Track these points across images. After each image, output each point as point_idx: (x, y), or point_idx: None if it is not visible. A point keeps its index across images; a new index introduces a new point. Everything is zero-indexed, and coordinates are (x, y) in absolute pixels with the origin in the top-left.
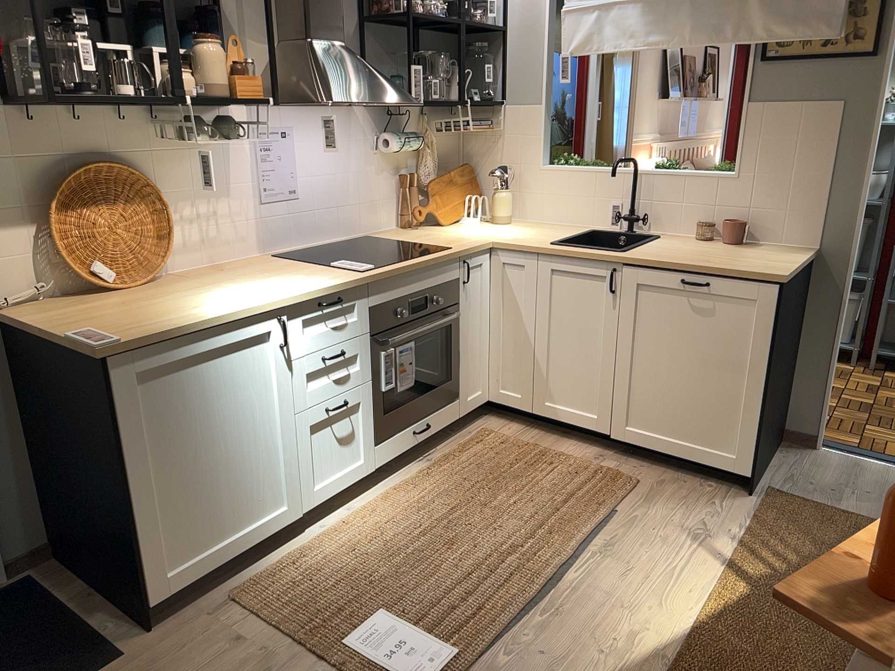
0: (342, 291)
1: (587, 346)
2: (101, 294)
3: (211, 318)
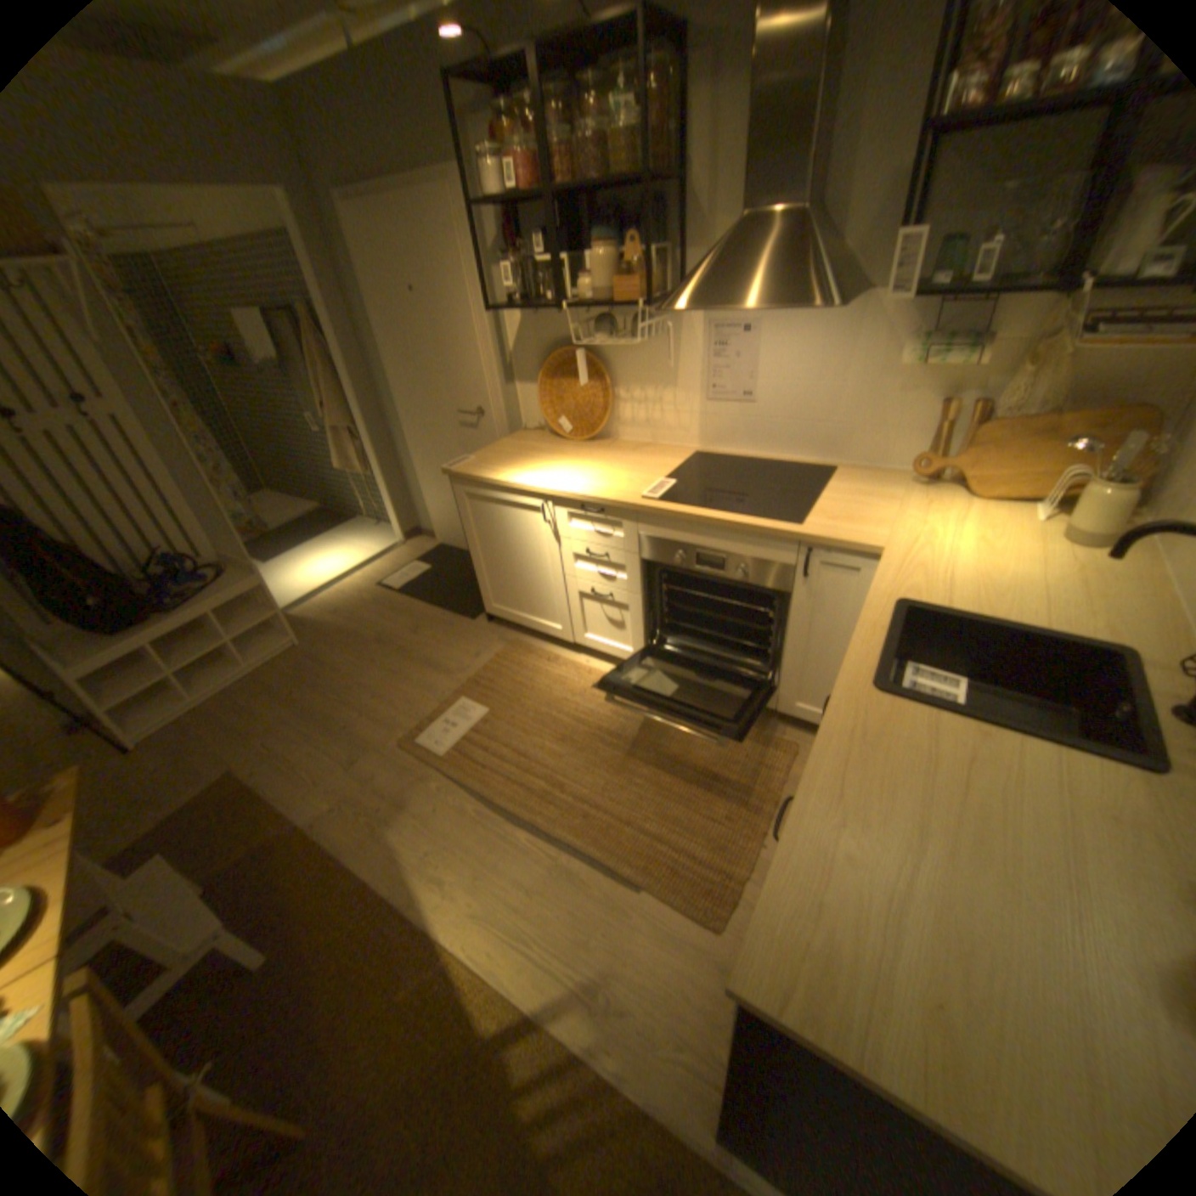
0: (603, 505)
1: None
2: (554, 439)
3: (497, 480)
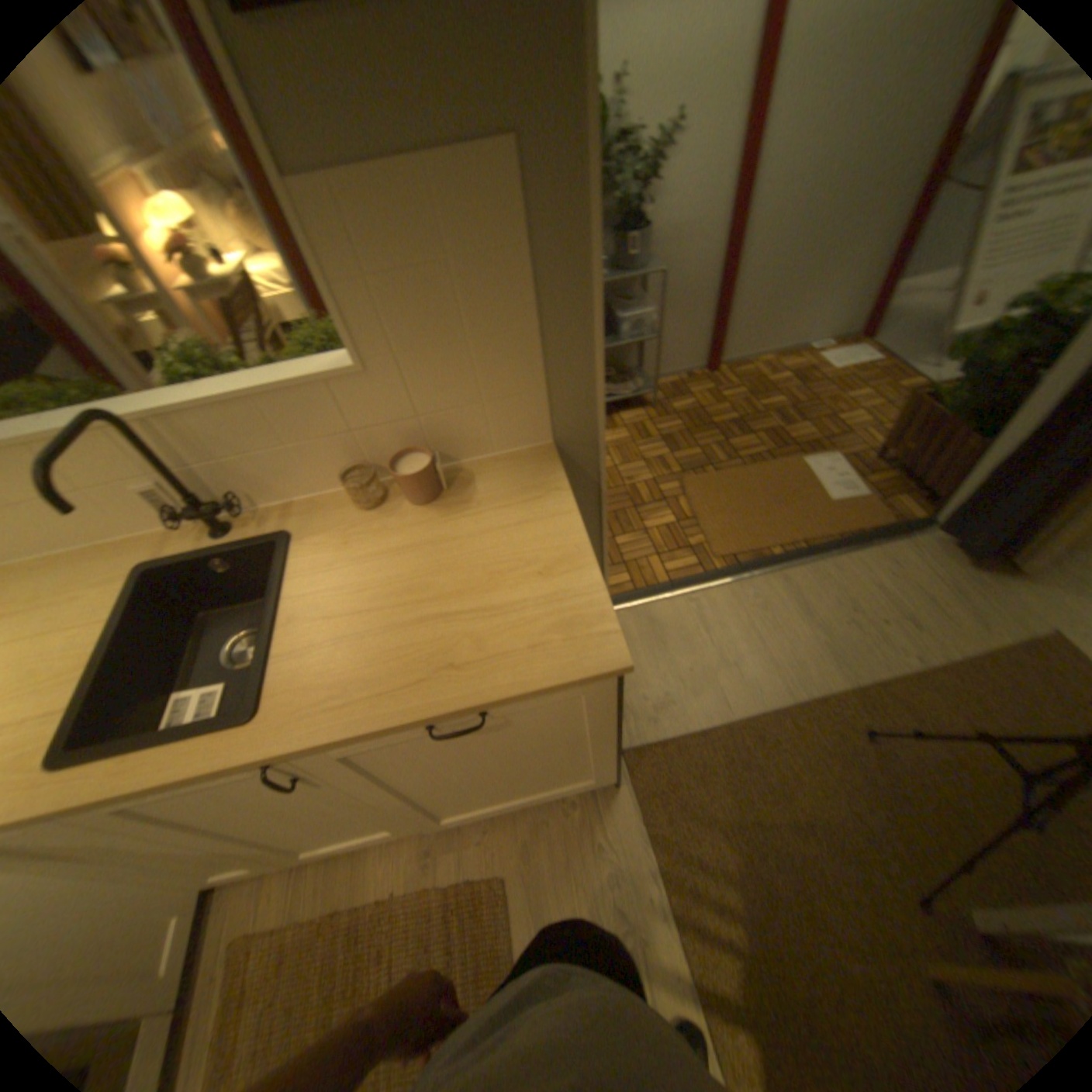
0: None
1: (302, 819)
2: None
3: None
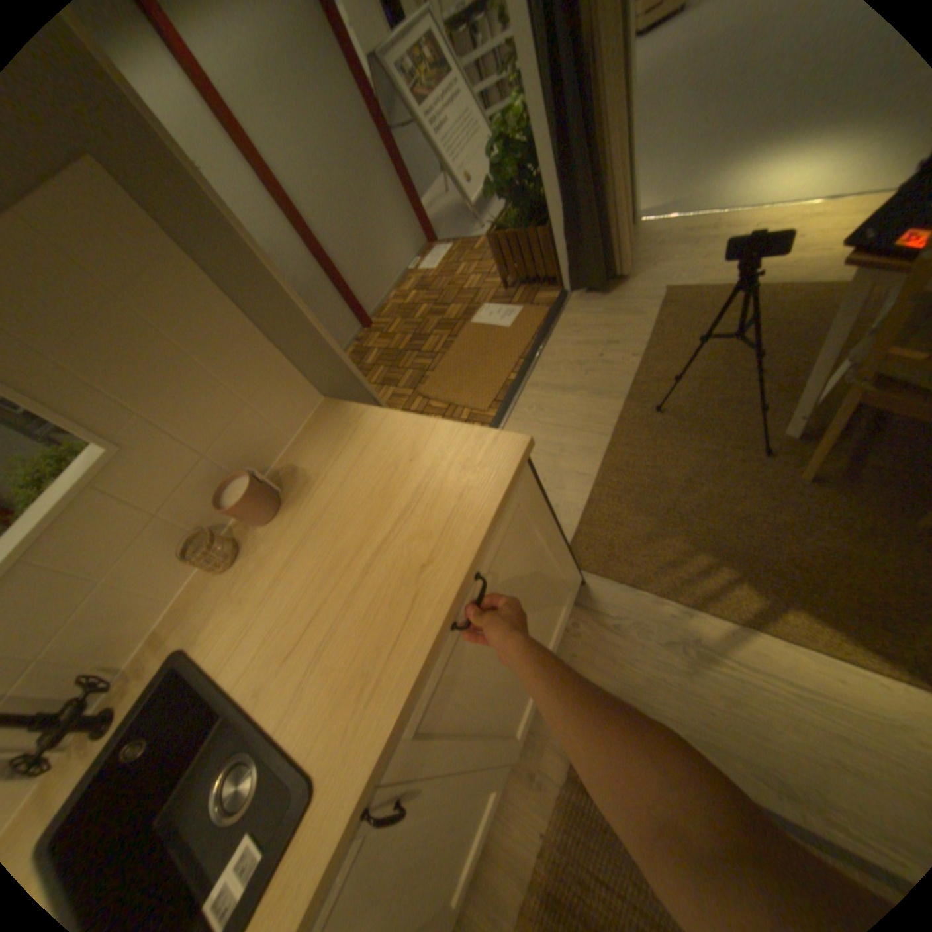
0: None
1: (427, 851)
2: None
3: None
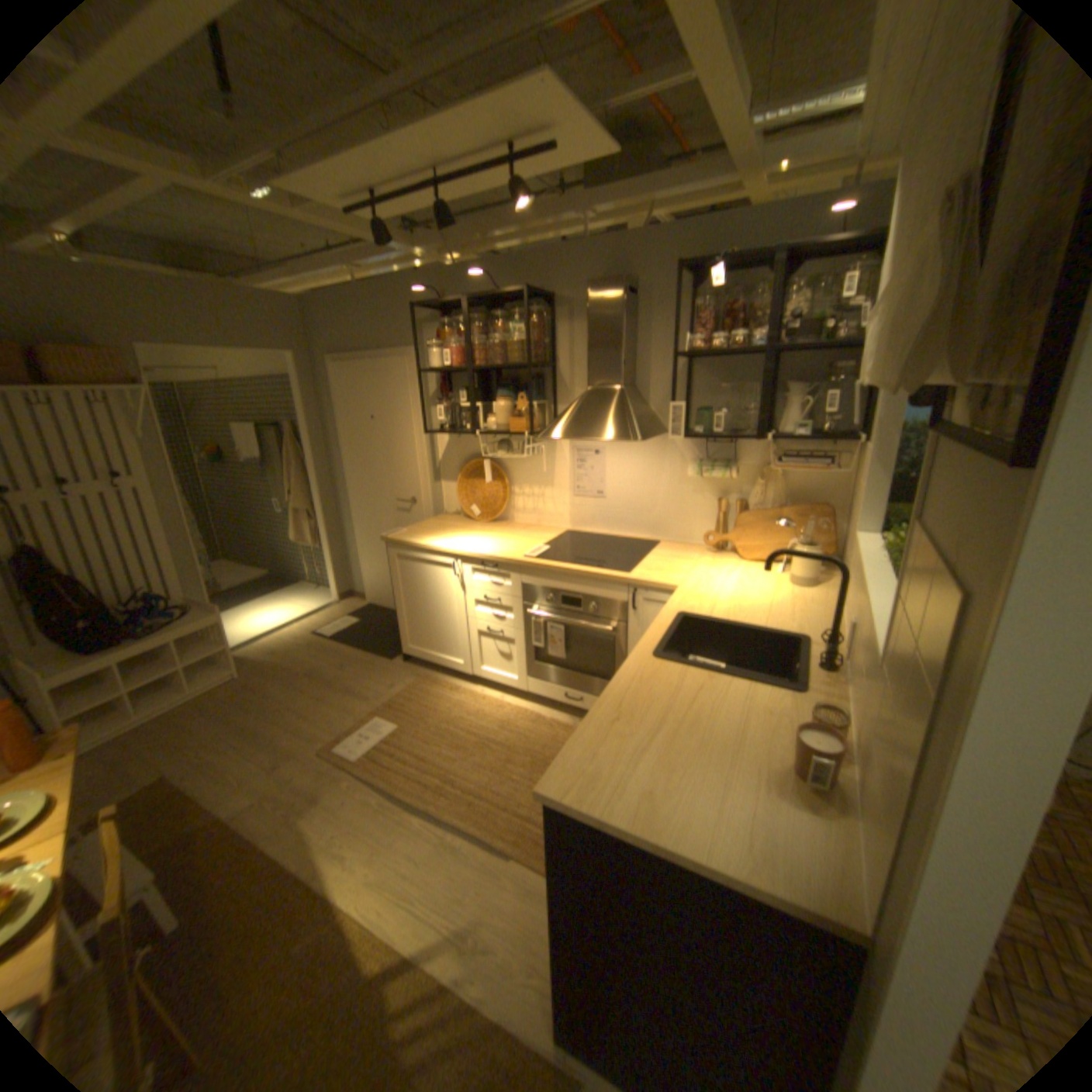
0: (496, 561)
1: None
2: (466, 519)
3: (421, 544)
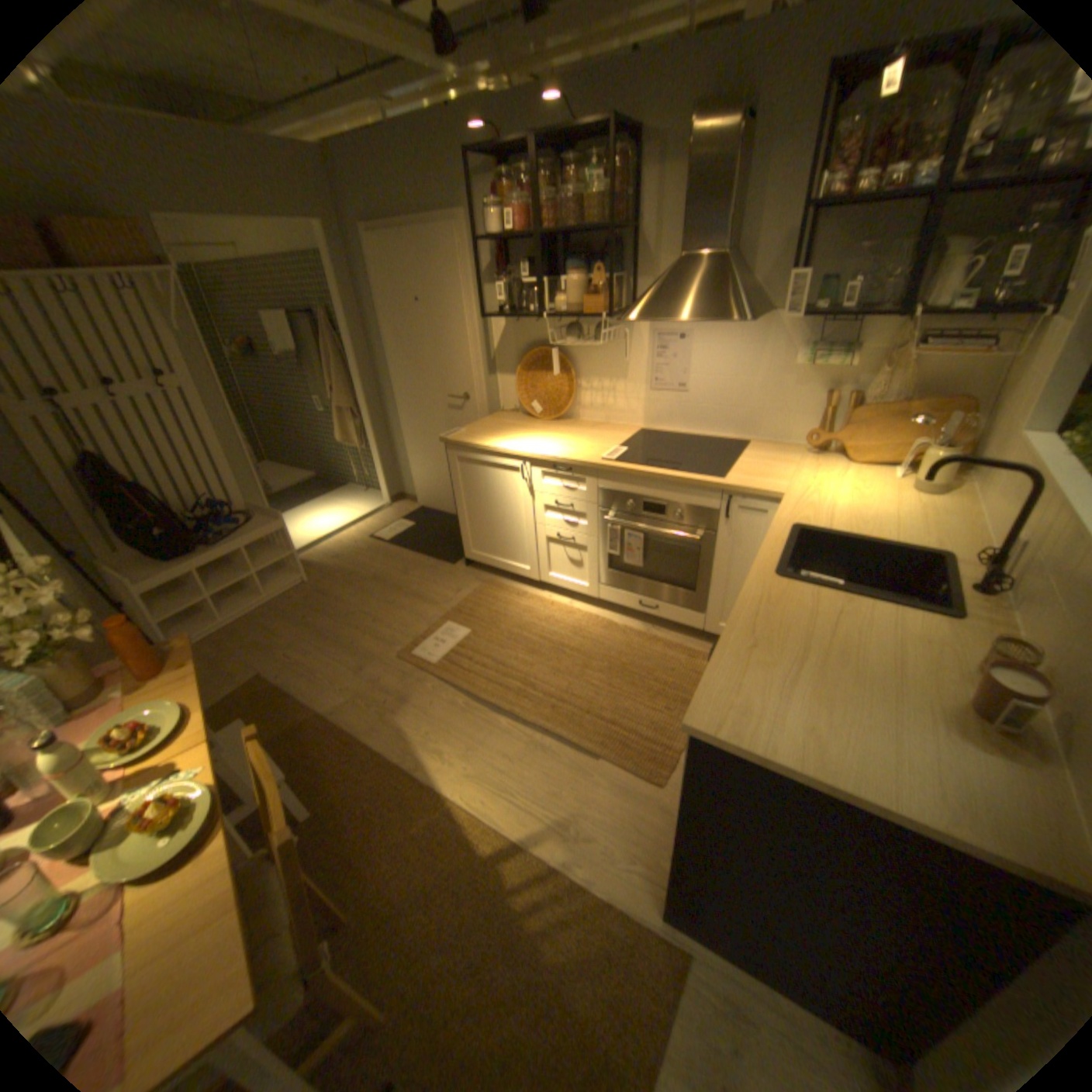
0: (570, 465)
1: None
2: (527, 418)
3: (485, 445)
